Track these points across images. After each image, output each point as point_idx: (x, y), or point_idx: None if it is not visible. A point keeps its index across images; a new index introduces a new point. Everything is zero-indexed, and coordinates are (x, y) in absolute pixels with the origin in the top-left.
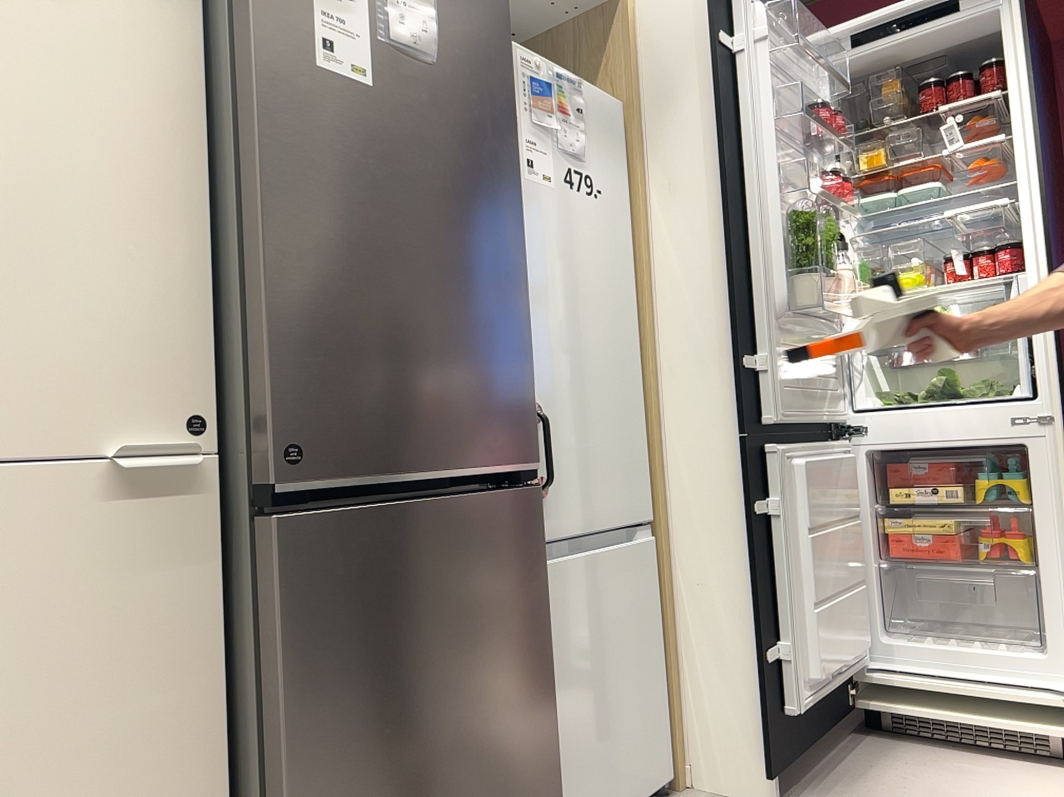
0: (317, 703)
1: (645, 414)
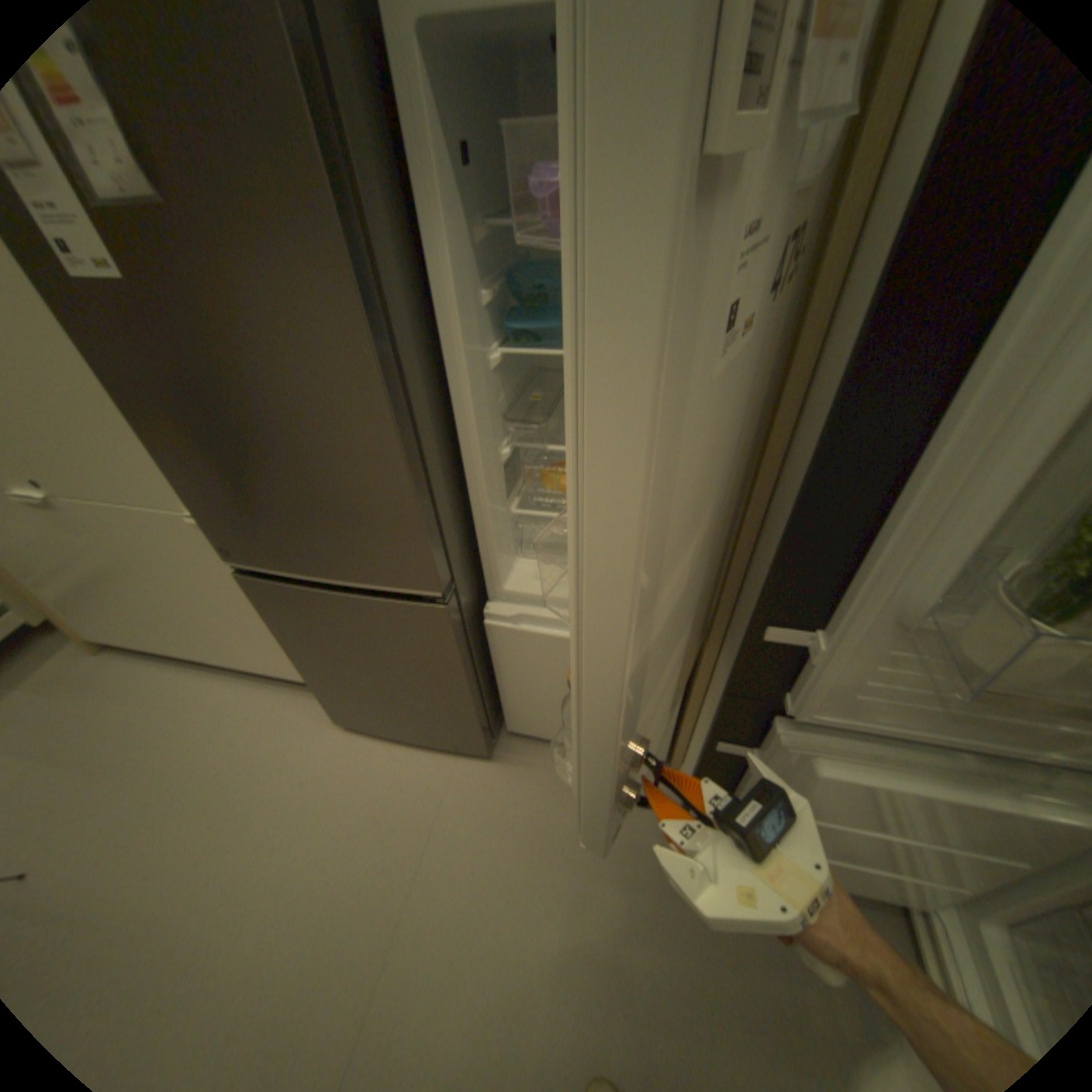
0: (291, 641)
1: (730, 550)
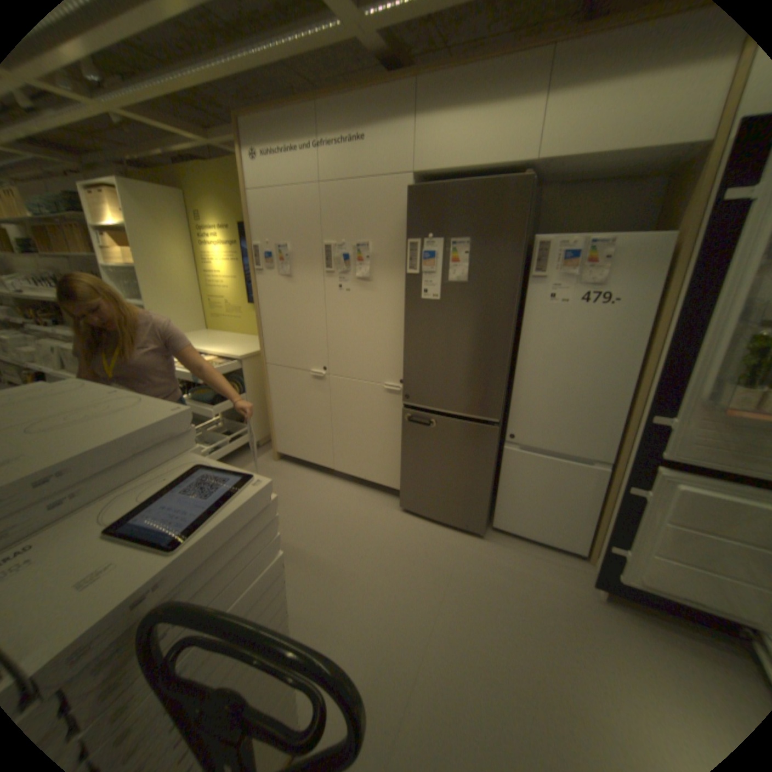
0: (409, 447)
1: (632, 415)
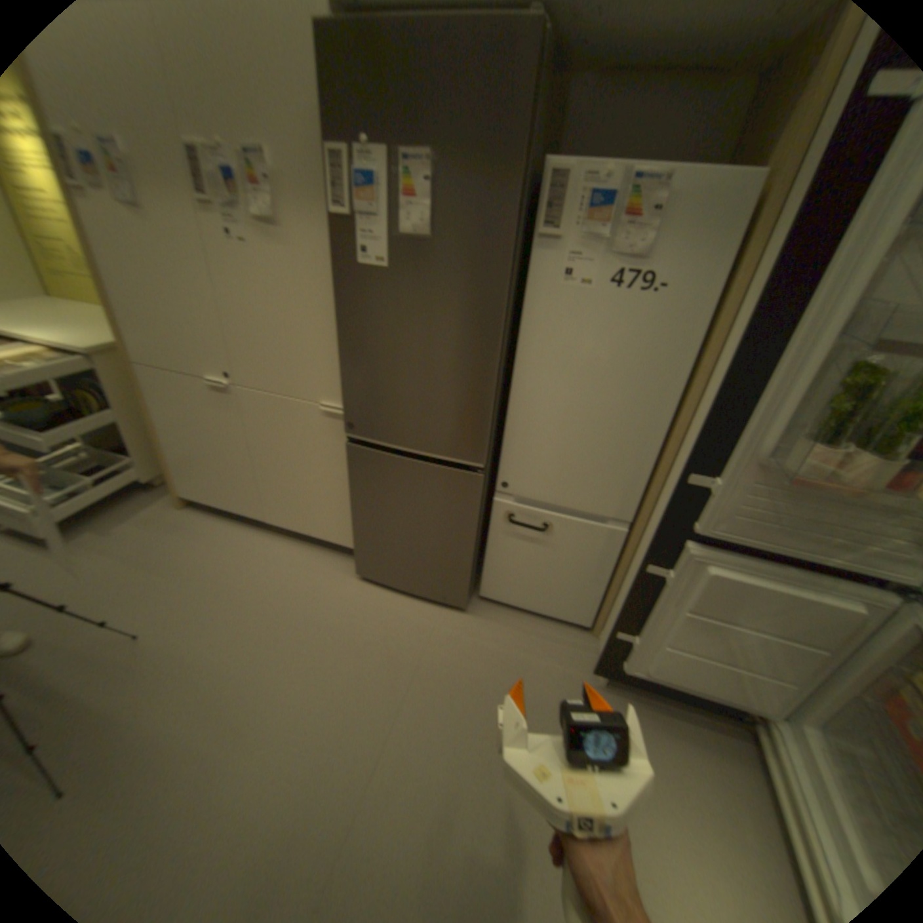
0: (360, 497)
1: (660, 459)
